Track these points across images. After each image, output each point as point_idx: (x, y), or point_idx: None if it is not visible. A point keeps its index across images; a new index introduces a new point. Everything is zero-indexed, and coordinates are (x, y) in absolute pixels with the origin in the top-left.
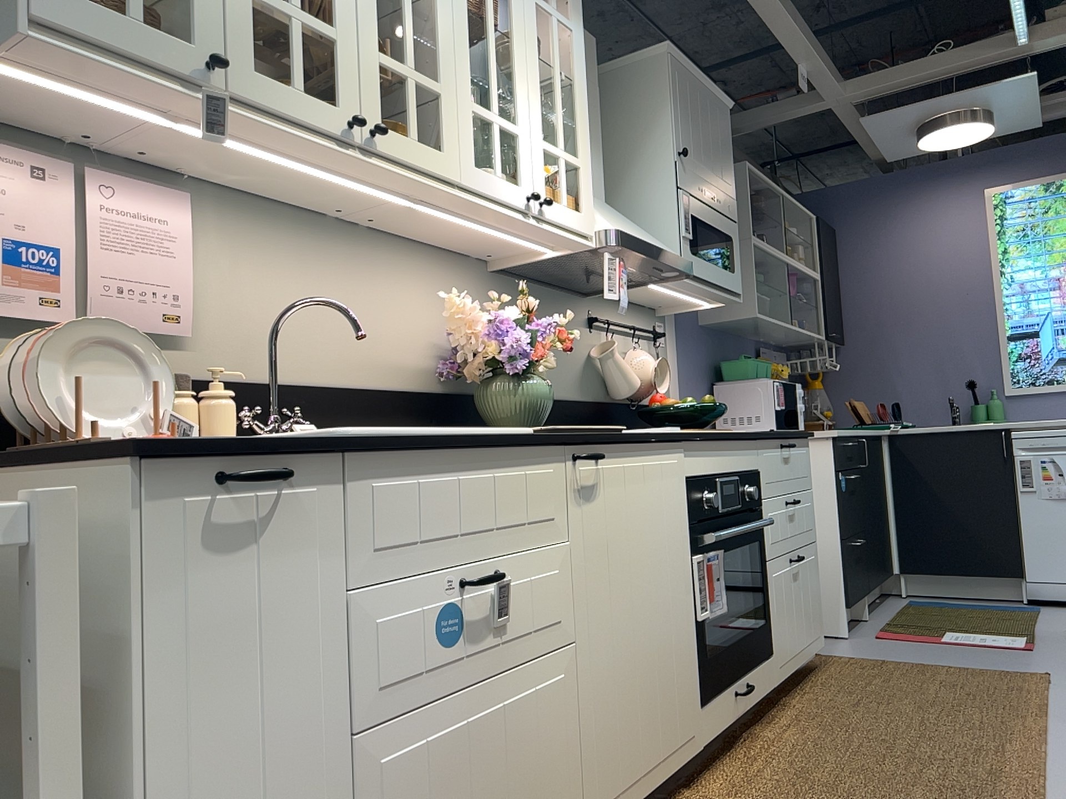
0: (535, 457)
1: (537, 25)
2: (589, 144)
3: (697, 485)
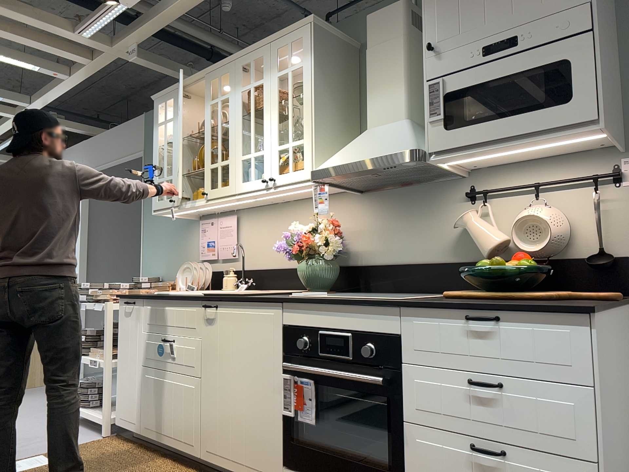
0: (189, 304)
1: (277, 88)
2: (312, 123)
3: (294, 331)
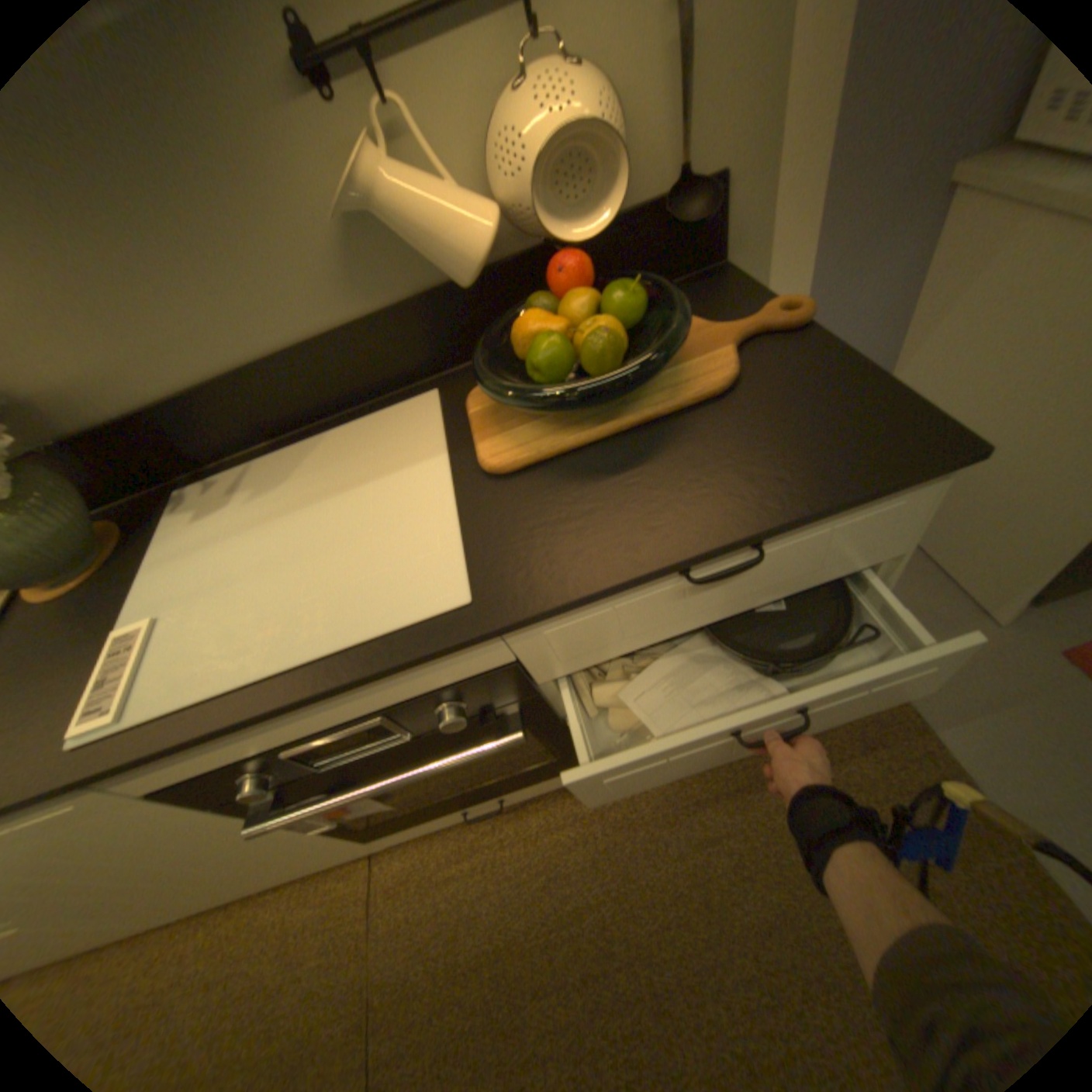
0: None
1: None
2: None
3: (193, 783)
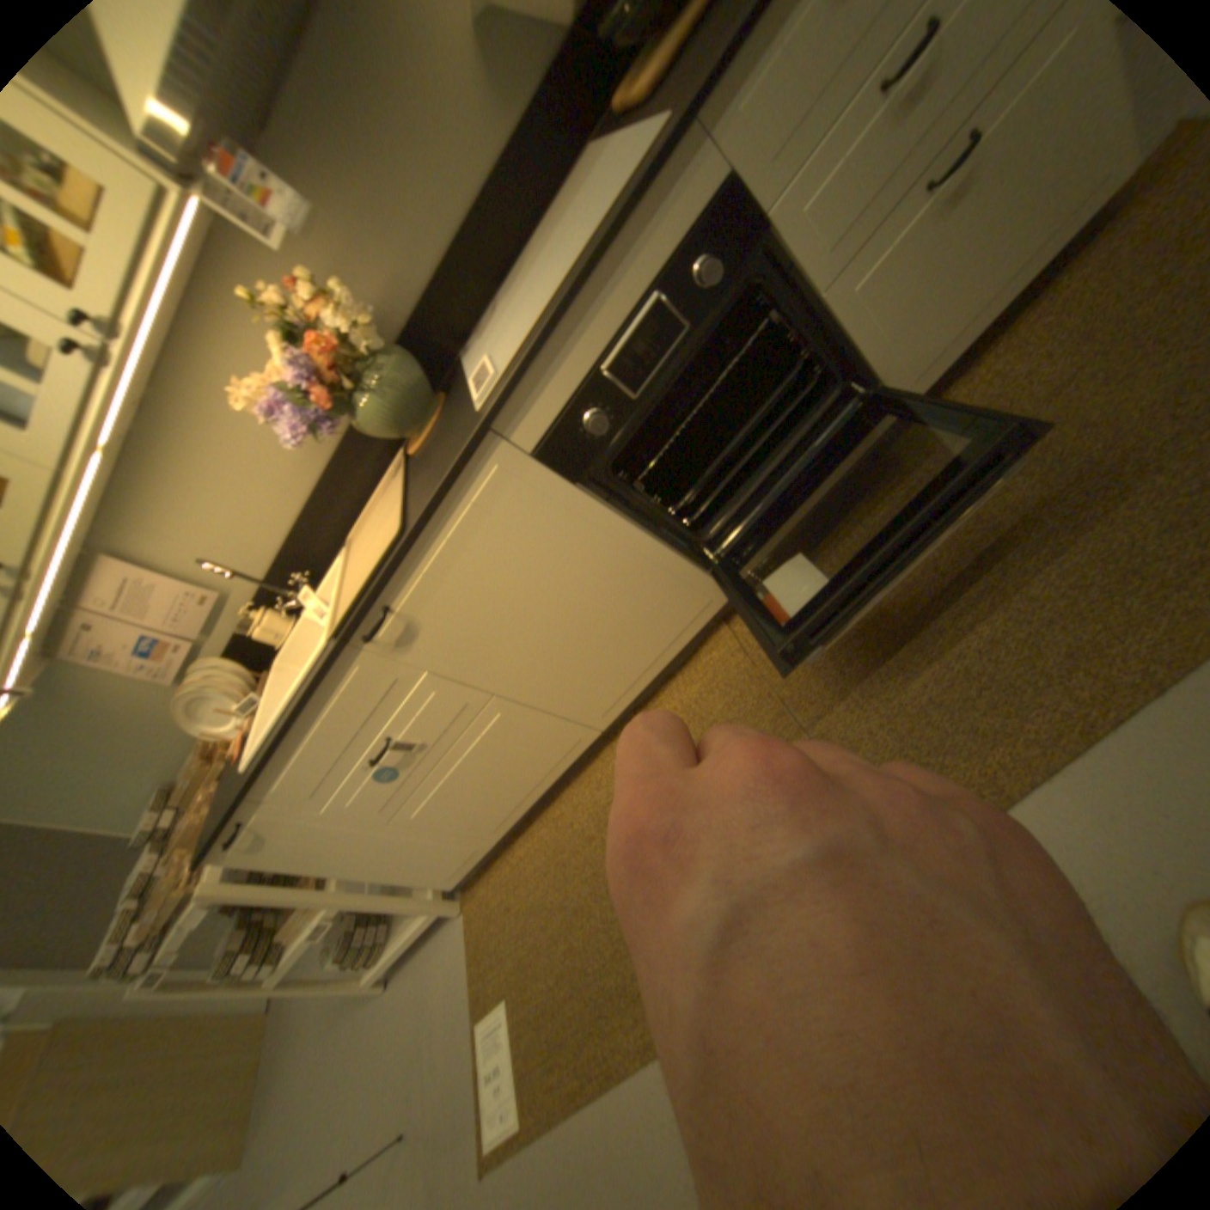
0: (338, 678)
1: None
2: None
3: (559, 433)
